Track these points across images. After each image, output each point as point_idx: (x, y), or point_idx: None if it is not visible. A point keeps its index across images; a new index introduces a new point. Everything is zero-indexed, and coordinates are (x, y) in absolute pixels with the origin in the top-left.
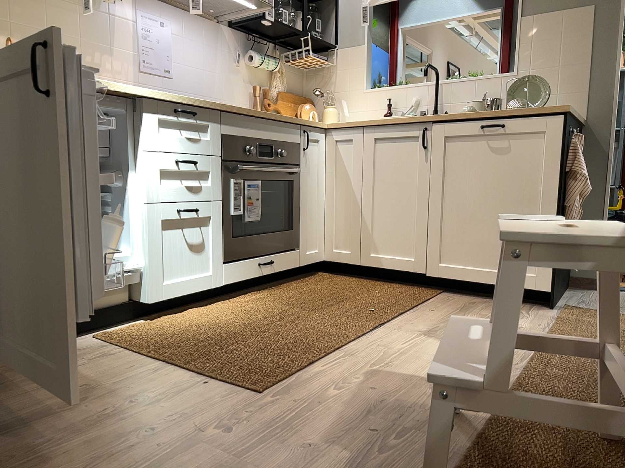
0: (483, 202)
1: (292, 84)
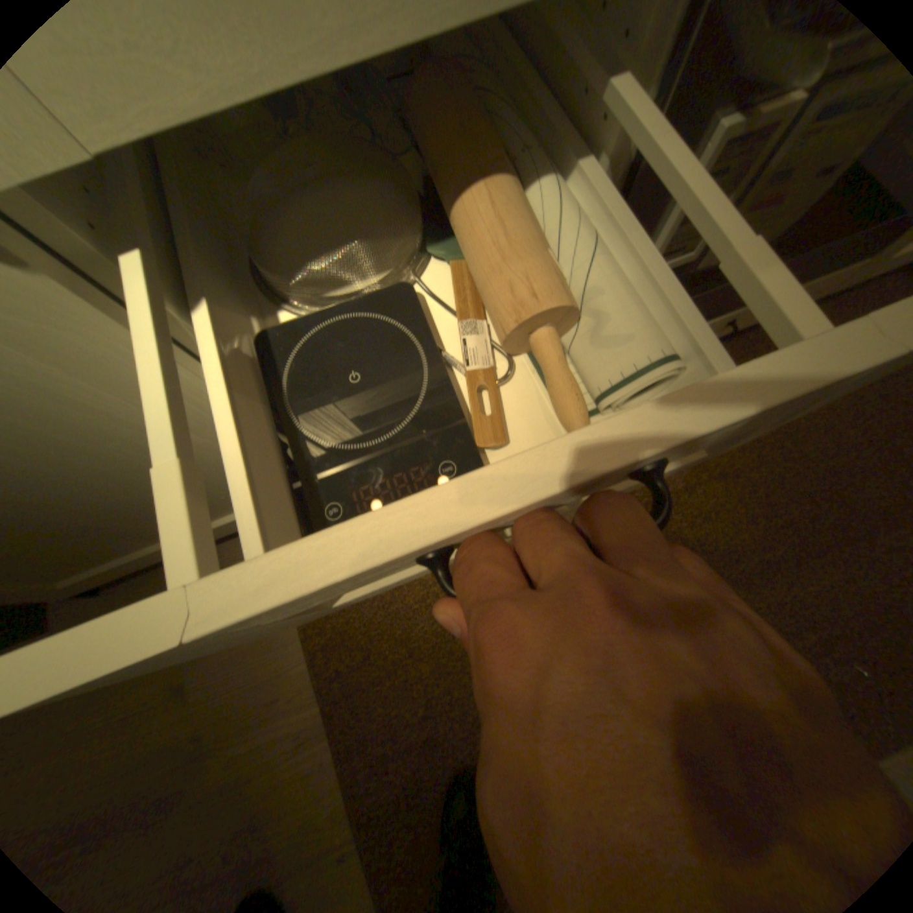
0: None
1: None
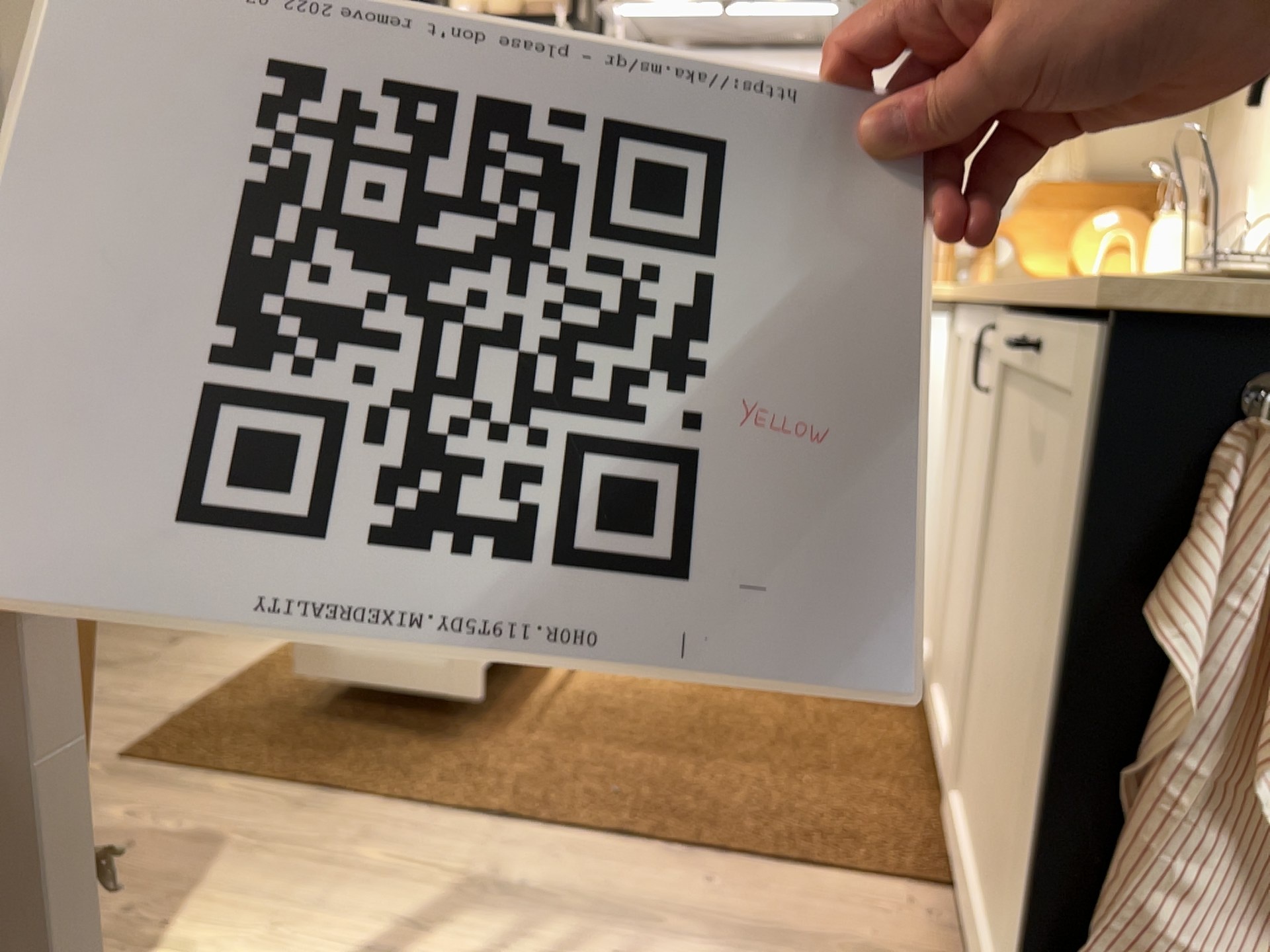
0: (1007, 639)
1: (1128, 152)
